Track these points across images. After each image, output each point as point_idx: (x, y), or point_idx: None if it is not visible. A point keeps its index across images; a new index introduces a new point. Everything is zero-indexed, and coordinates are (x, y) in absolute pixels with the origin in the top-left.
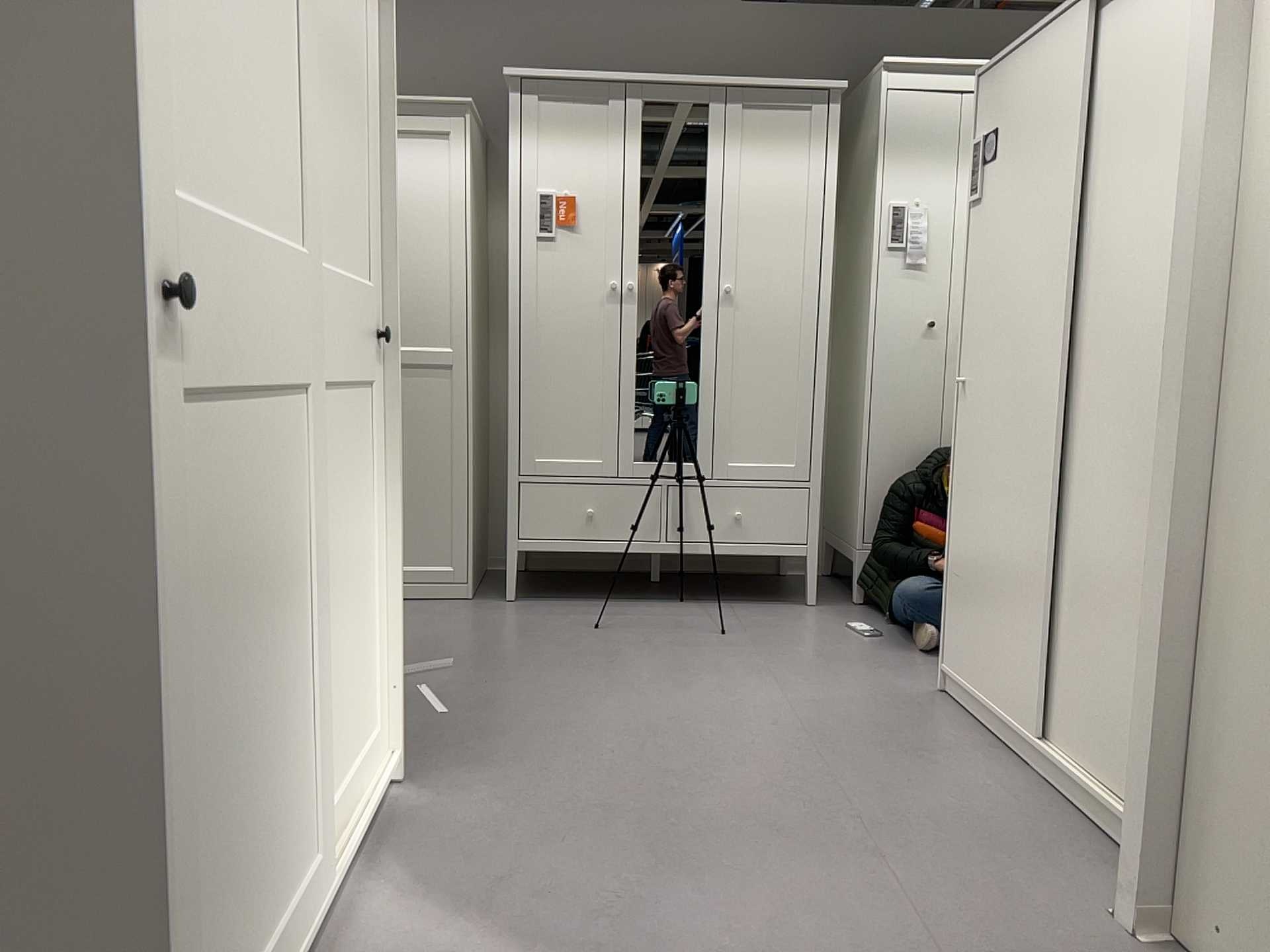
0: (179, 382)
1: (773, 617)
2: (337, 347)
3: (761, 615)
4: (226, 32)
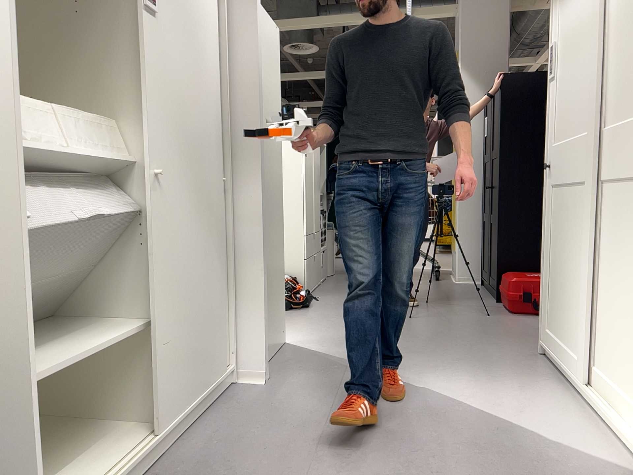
0: (551, 182)
1: None
2: (623, 159)
3: None
4: (567, 90)
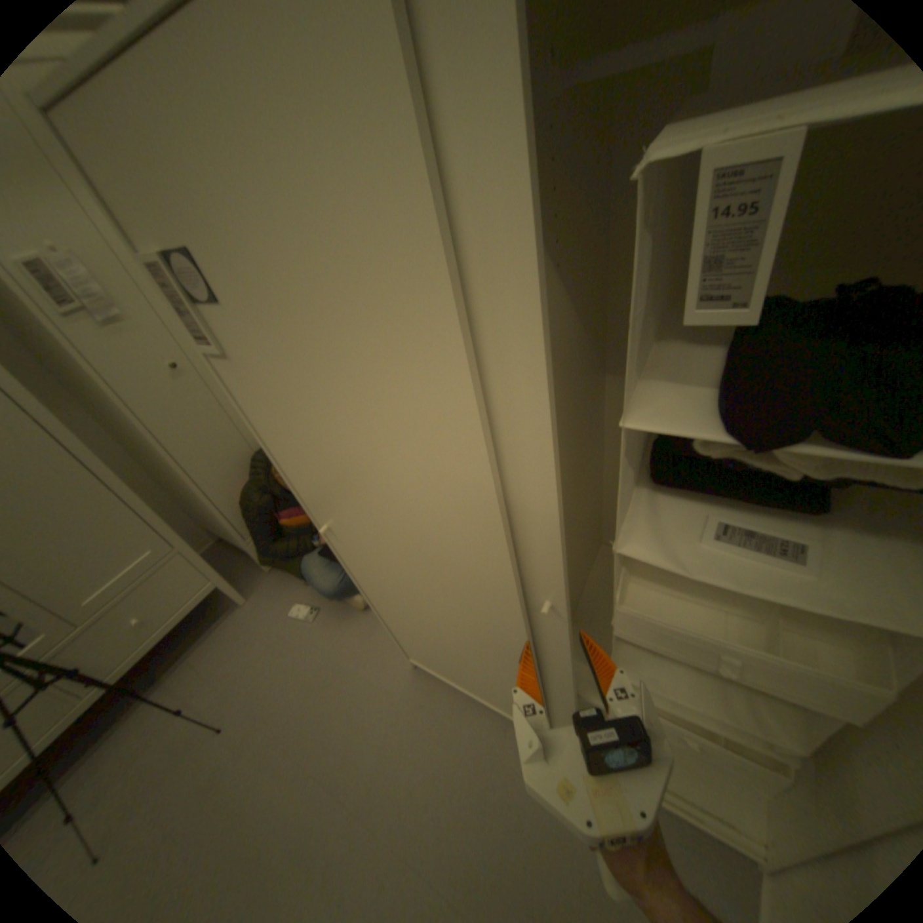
0: None
1: (229, 652)
2: None
3: (218, 660)
4: None
